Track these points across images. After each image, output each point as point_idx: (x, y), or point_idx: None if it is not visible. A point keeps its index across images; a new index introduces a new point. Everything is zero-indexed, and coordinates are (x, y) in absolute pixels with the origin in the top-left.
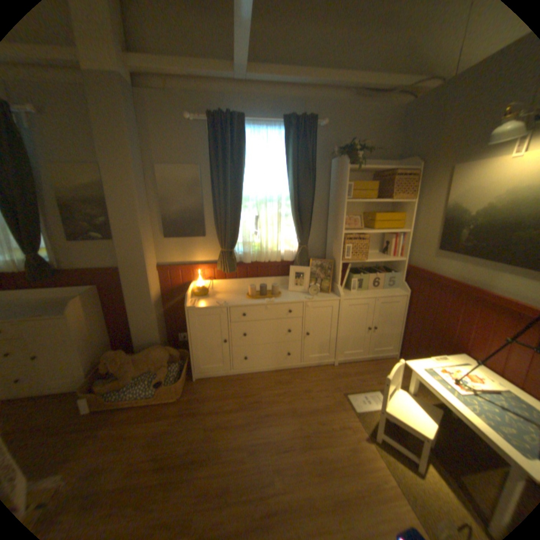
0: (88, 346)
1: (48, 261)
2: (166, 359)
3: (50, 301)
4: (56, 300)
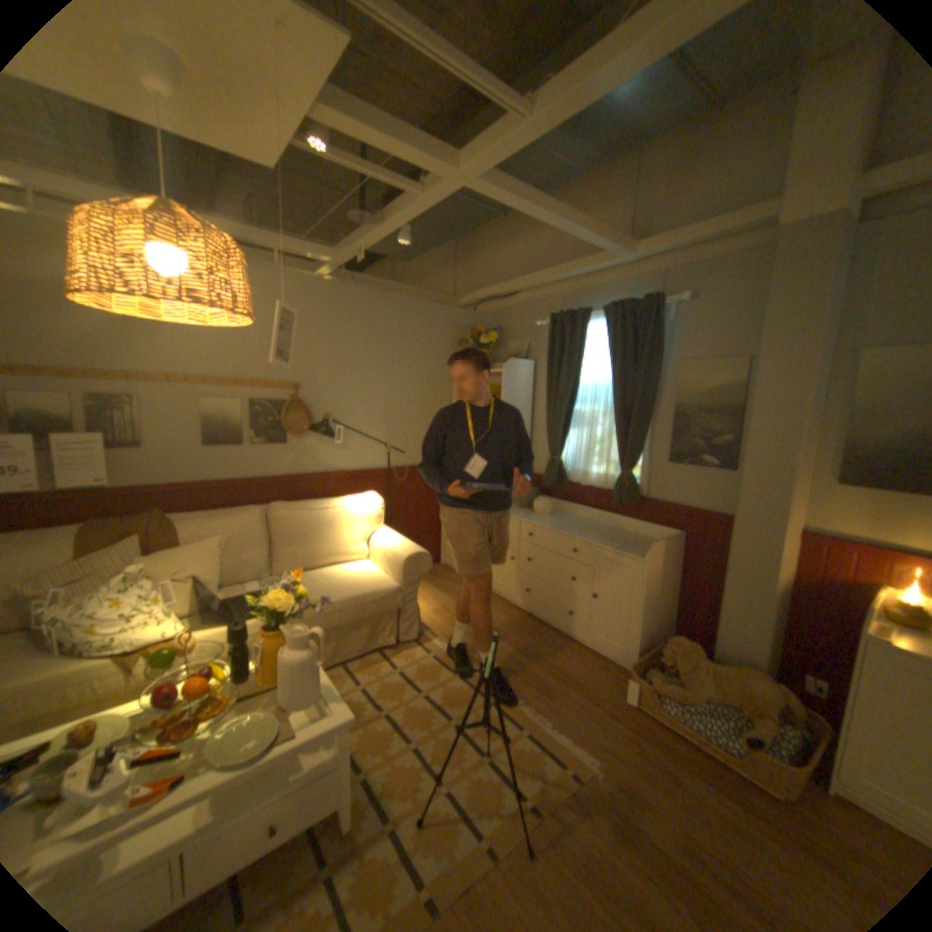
0: (654, 613)
1: (638, 483)
2: (779, 709)
3: (625, 533)
4: (632, 534)
